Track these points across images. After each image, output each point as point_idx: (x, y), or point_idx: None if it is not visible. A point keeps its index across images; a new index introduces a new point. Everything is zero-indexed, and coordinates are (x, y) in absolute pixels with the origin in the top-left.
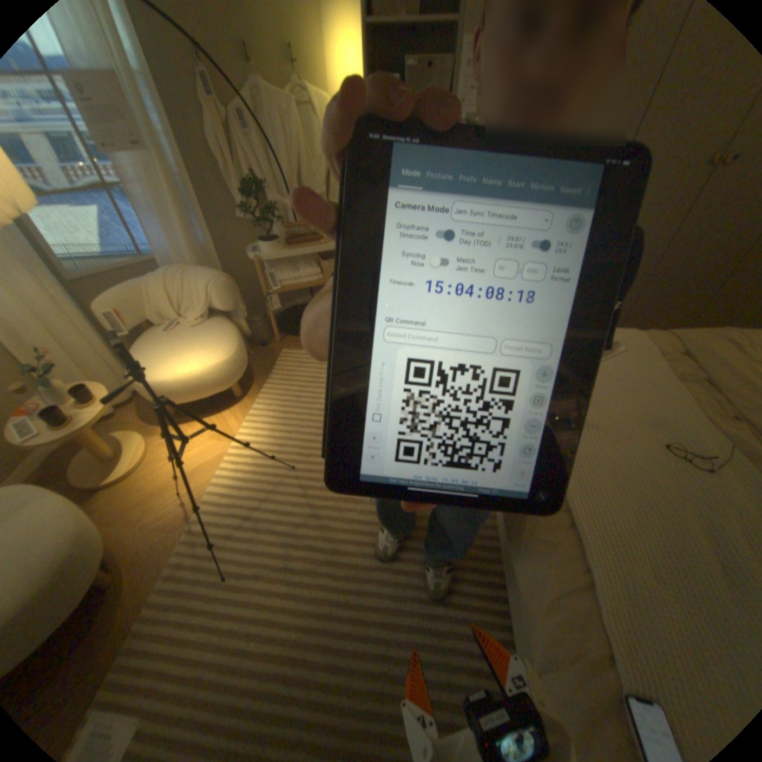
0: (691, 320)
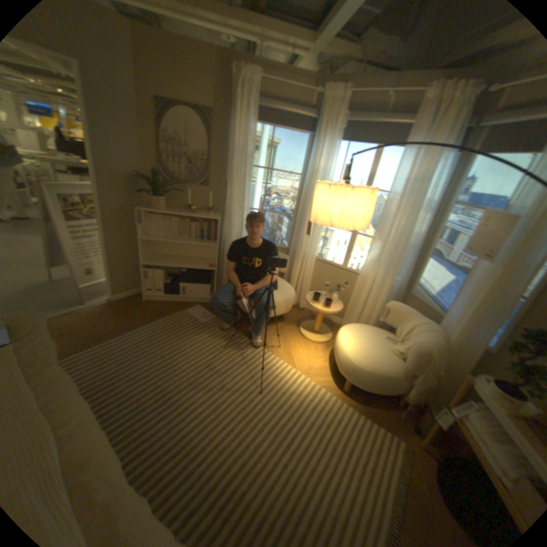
0: None
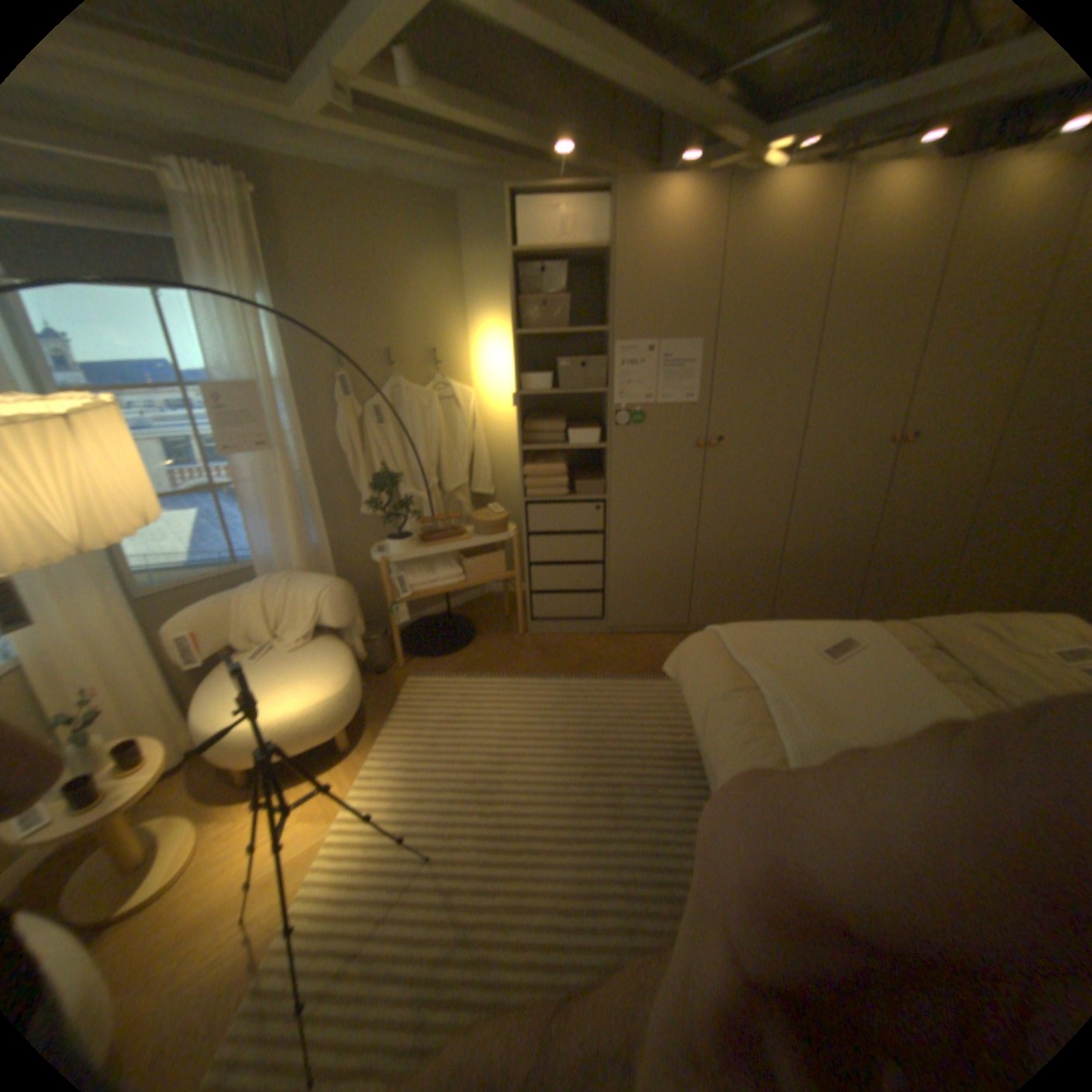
0: (945, 608)
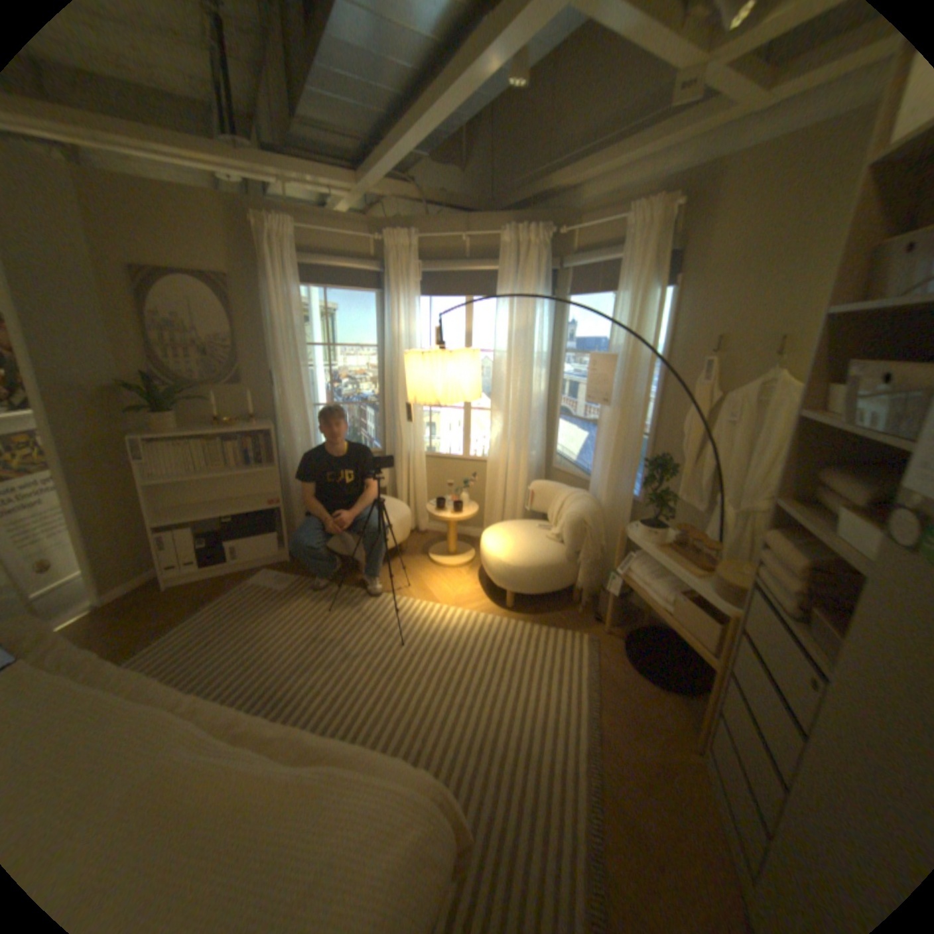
0: None
